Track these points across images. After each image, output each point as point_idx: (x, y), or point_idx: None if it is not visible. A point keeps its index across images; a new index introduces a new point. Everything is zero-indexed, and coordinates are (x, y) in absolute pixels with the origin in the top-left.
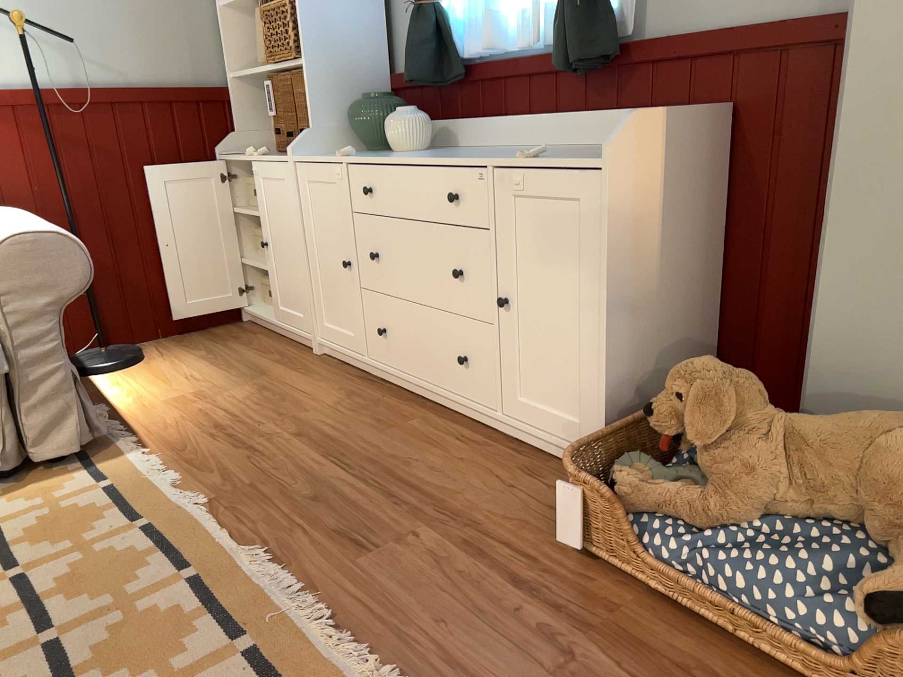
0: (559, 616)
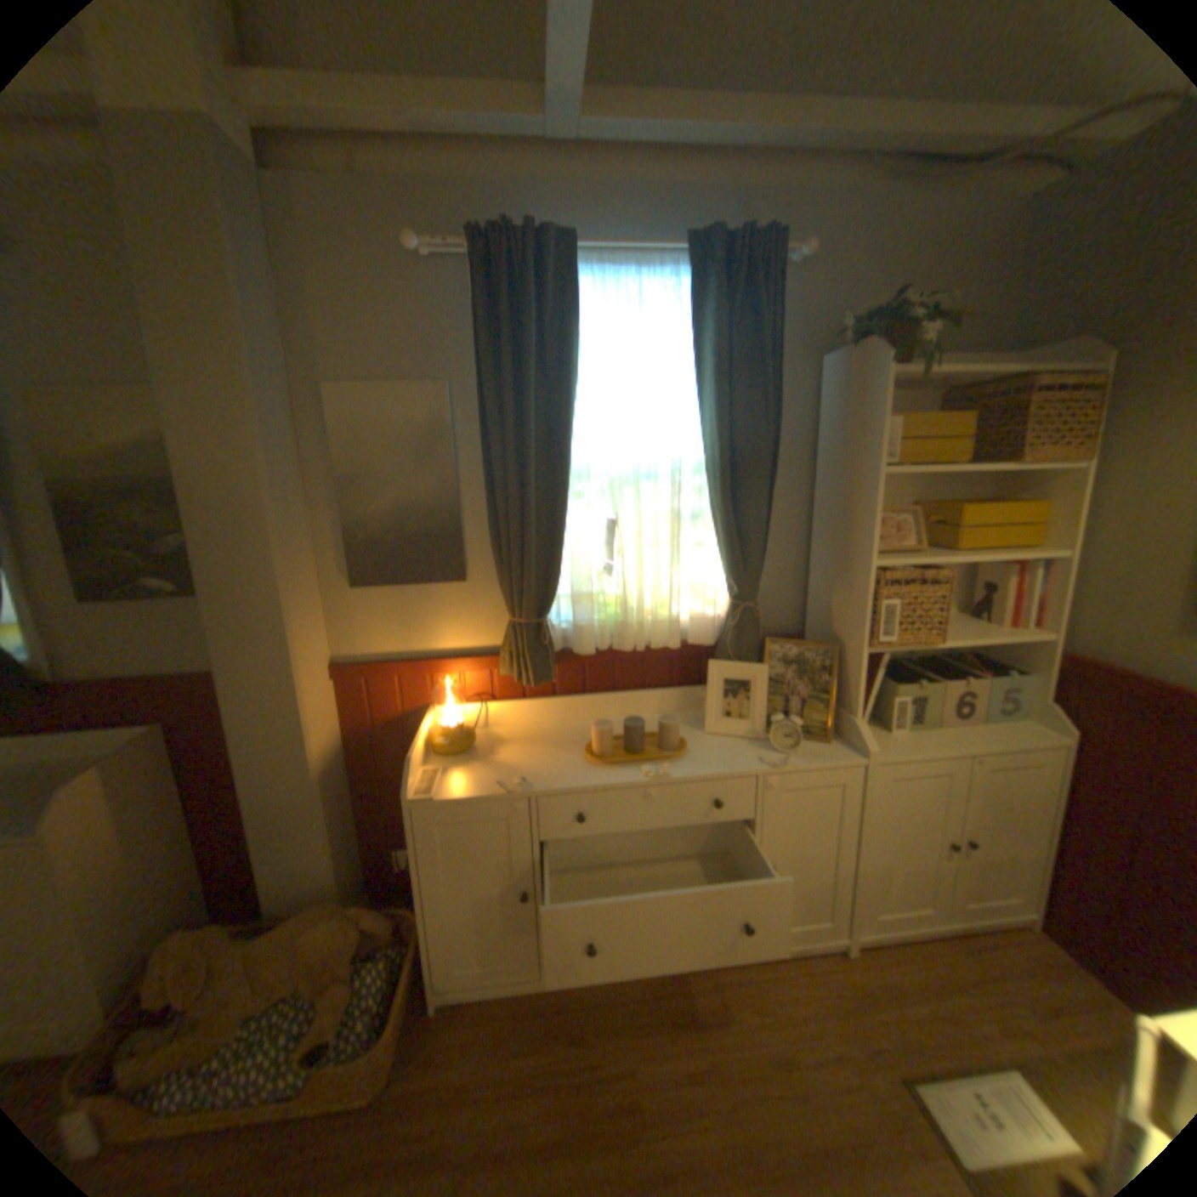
0: None
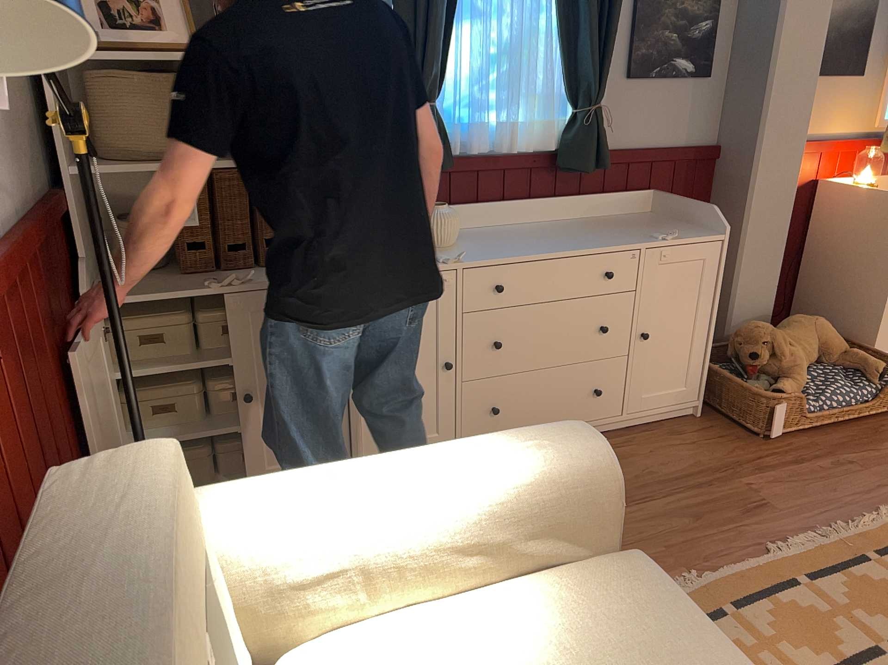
0: (822, 457)
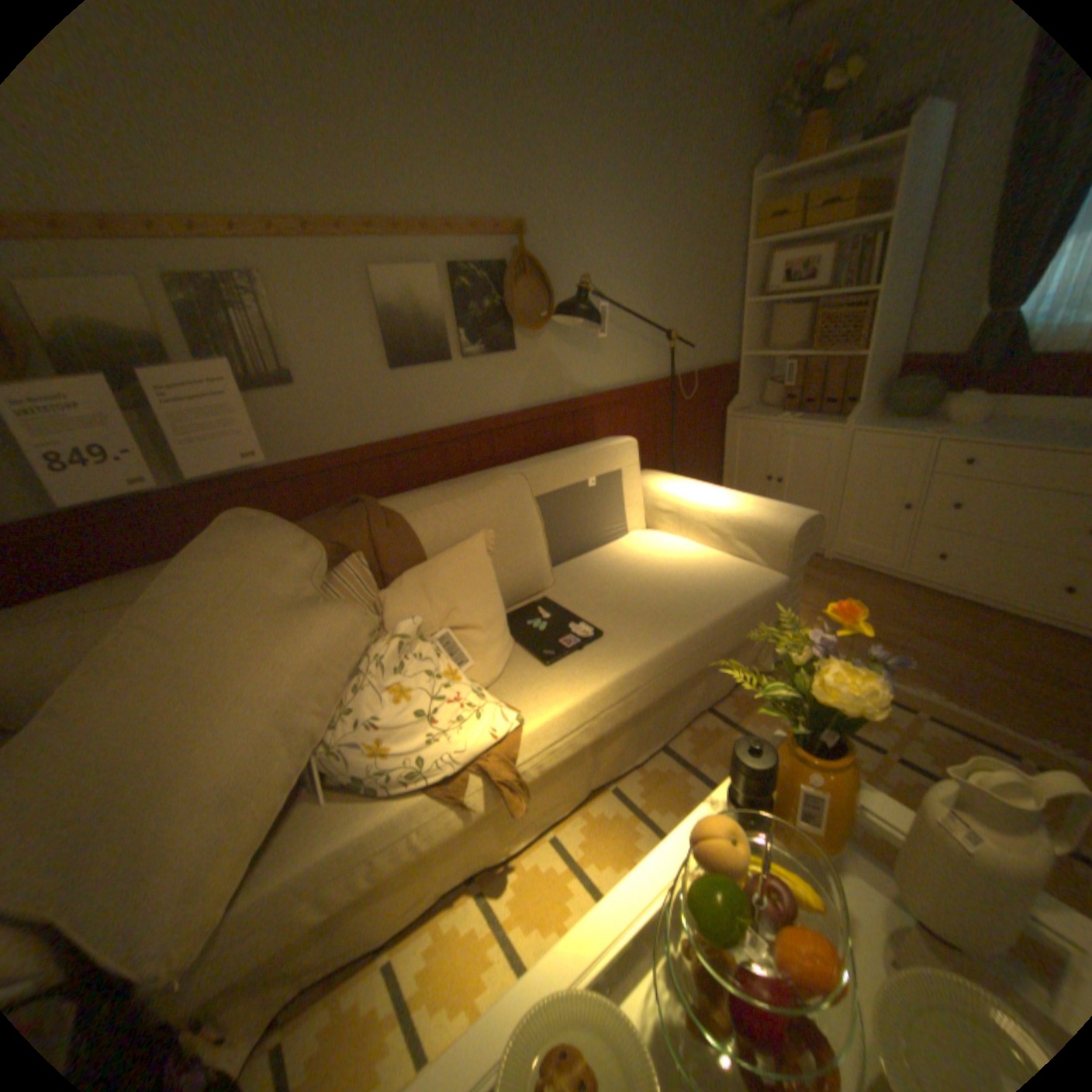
0: None
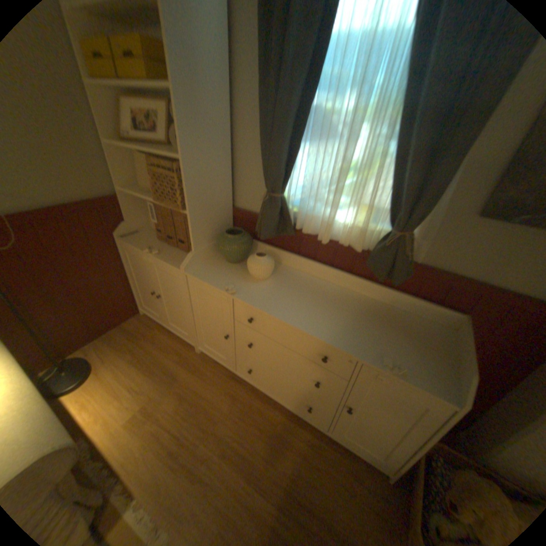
0: None
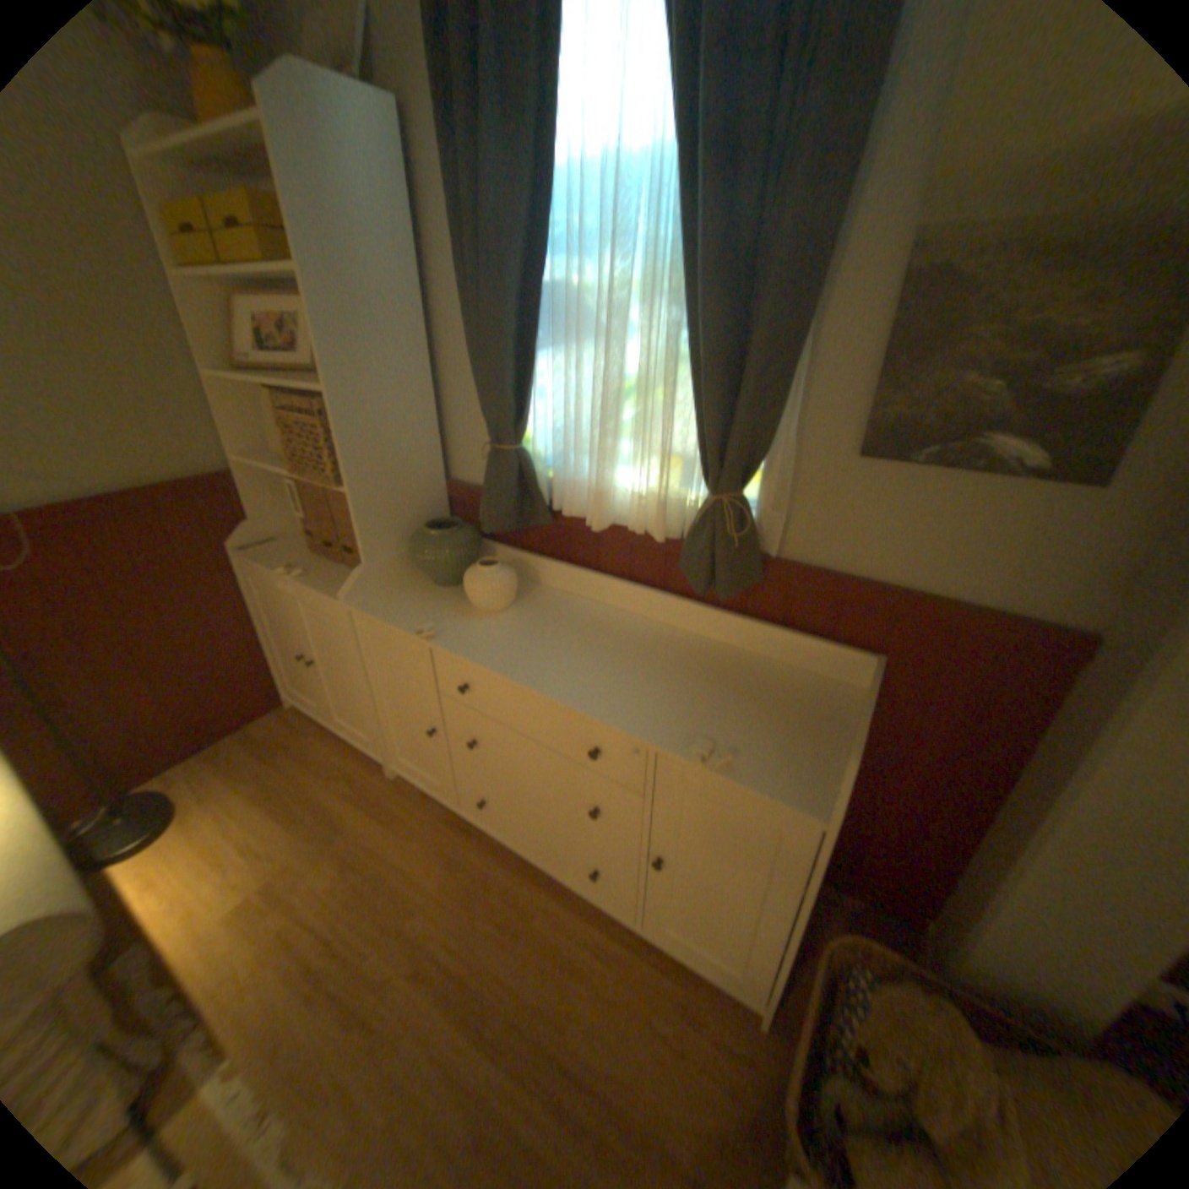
0: None
